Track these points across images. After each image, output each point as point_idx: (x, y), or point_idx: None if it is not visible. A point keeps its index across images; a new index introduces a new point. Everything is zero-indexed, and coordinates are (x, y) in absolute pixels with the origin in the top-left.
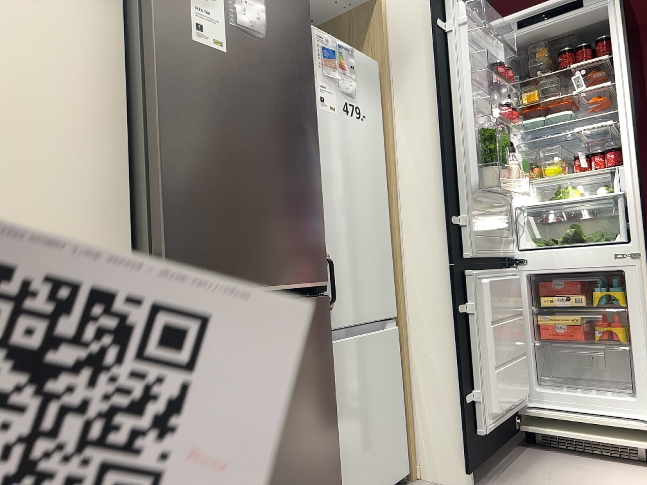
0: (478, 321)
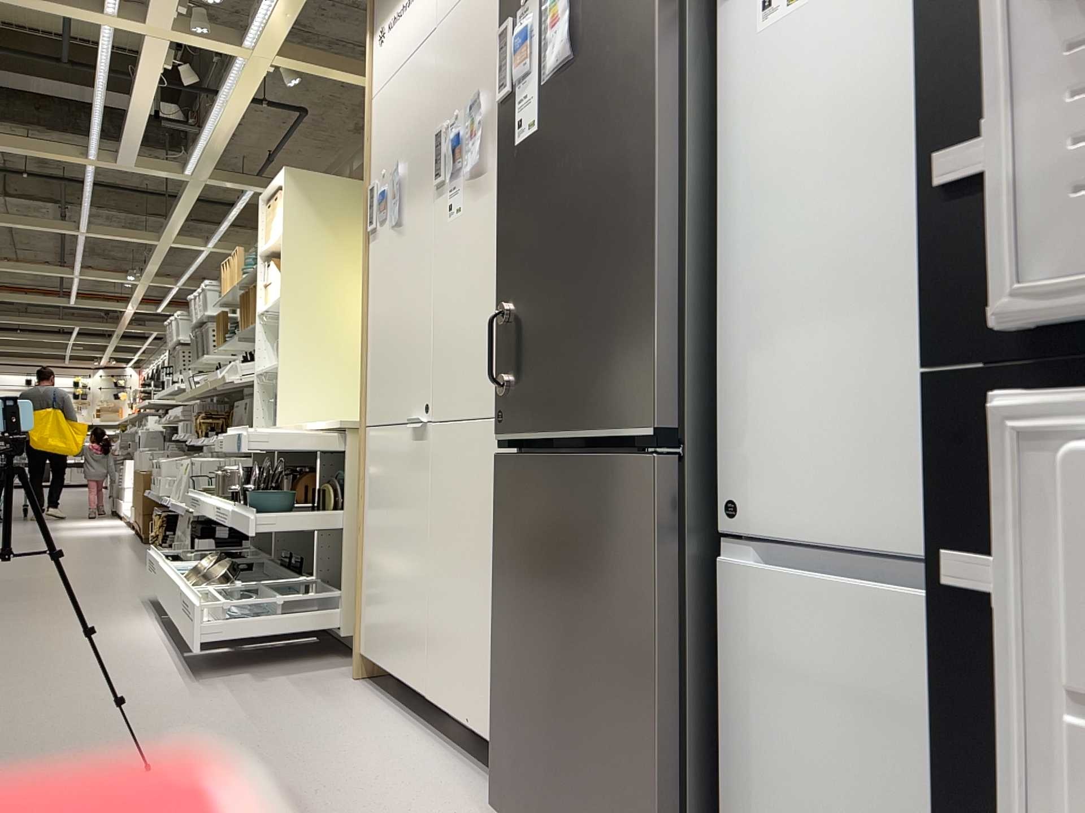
0: (1047, 683)
